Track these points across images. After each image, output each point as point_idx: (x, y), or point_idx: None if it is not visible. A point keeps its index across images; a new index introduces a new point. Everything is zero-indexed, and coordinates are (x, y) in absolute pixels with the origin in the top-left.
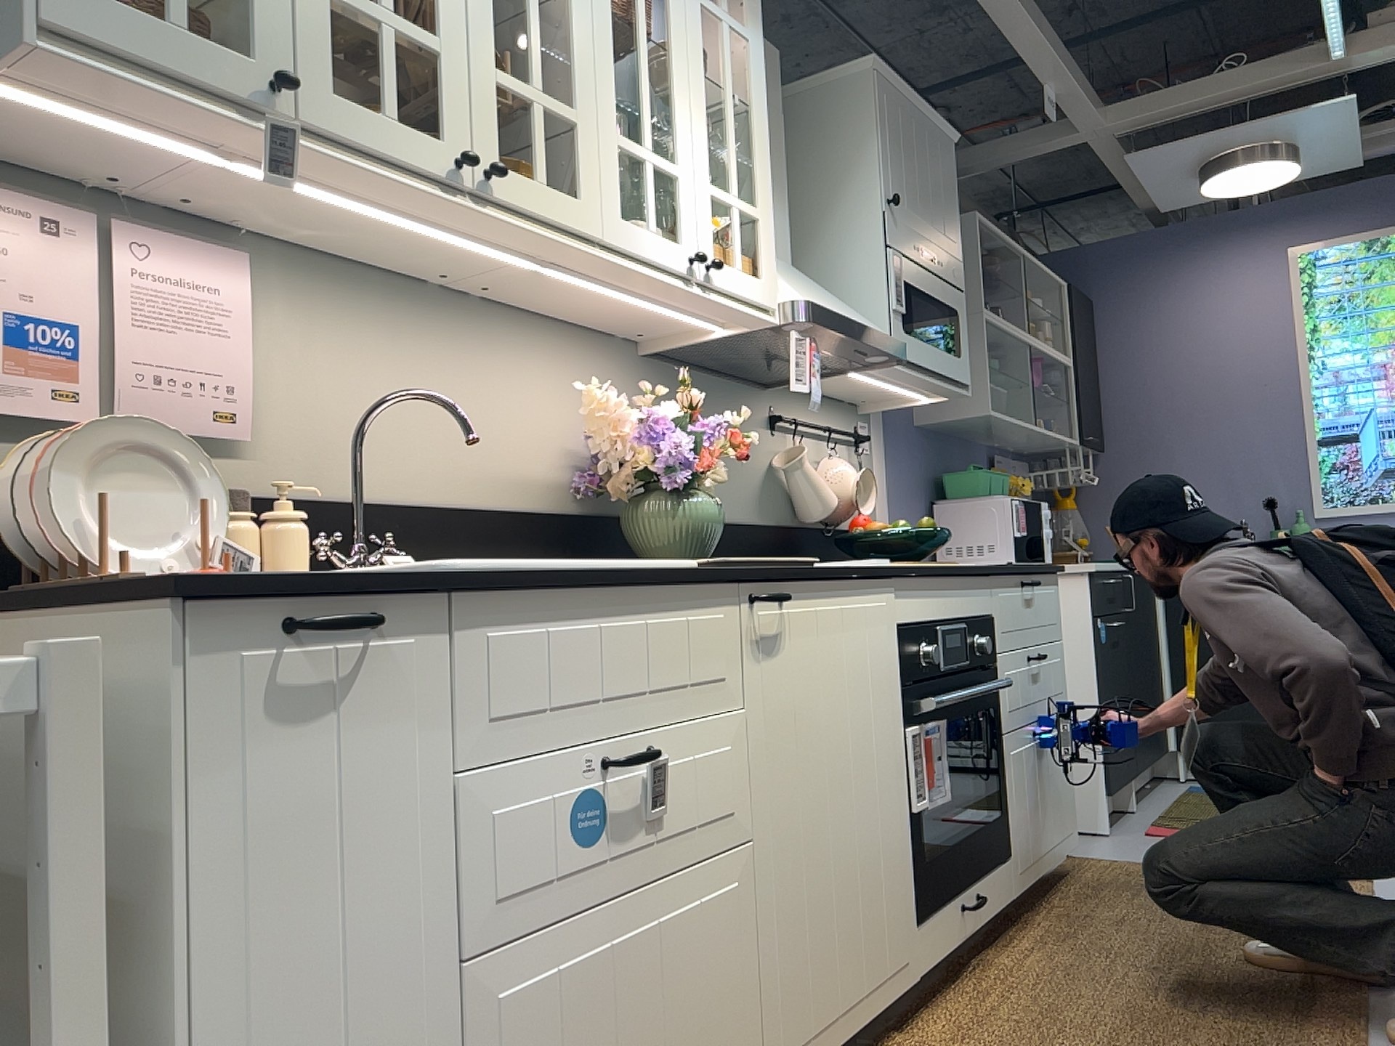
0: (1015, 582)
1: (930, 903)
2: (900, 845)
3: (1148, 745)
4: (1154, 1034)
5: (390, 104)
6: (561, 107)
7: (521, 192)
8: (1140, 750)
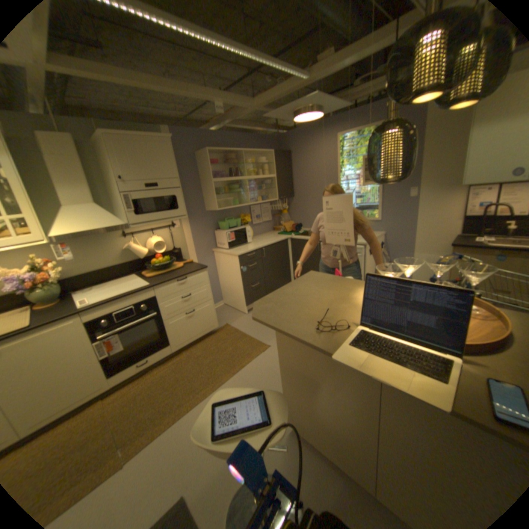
0: (170, 283)
1: (113, 374)
2: (90, 370)
3: (274, 287)
4: (141, 411)
5: None
6: None
7: None
8: (268, 290)
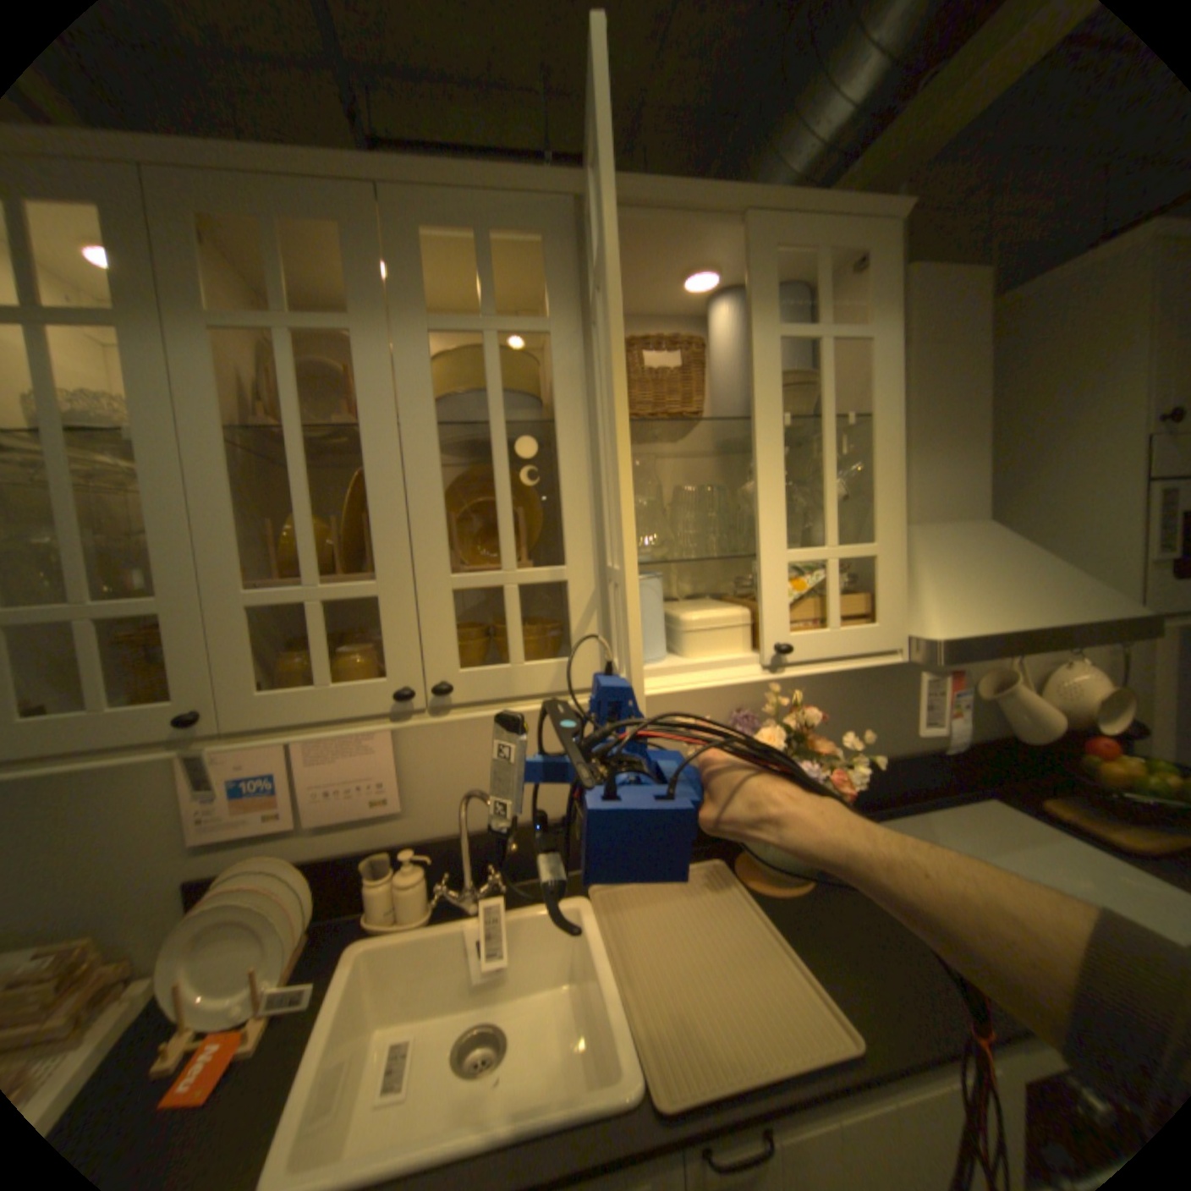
0: None
1: None
2: None
3: None
4: None
5: (321, 673)
6: (544, 572)
7: (488, 685)
8: None
